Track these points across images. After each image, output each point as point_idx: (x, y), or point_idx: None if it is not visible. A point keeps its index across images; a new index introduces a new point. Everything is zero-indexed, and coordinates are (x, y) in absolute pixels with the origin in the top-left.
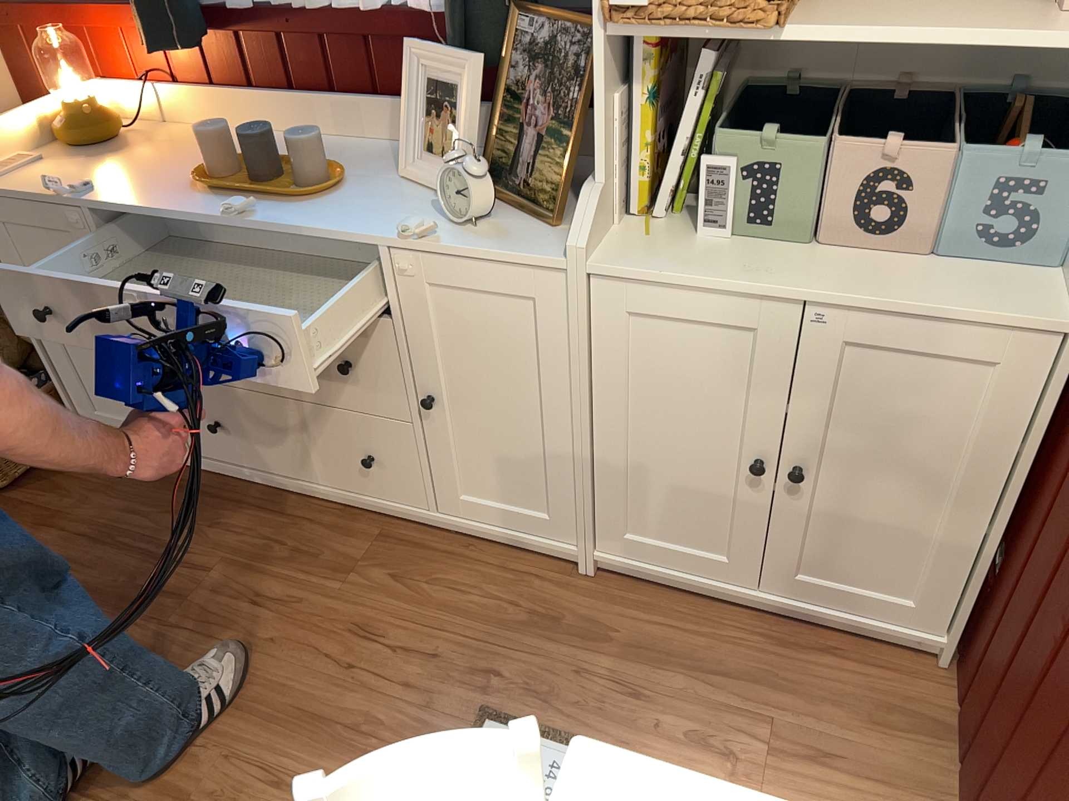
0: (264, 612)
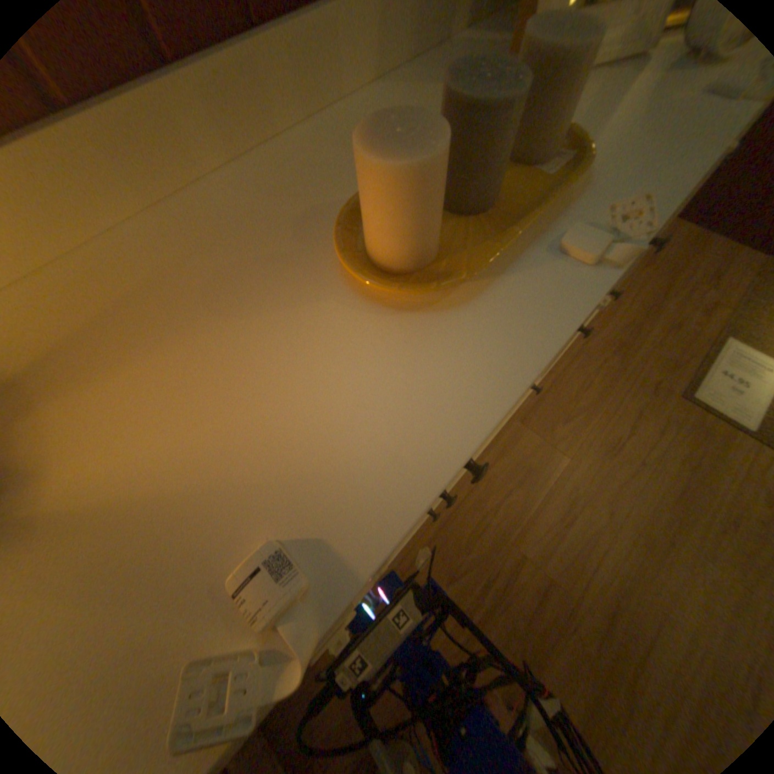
0: (585, 523)
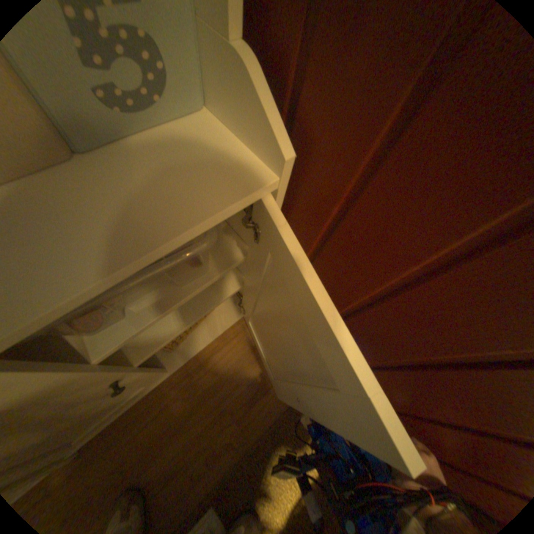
0: None
